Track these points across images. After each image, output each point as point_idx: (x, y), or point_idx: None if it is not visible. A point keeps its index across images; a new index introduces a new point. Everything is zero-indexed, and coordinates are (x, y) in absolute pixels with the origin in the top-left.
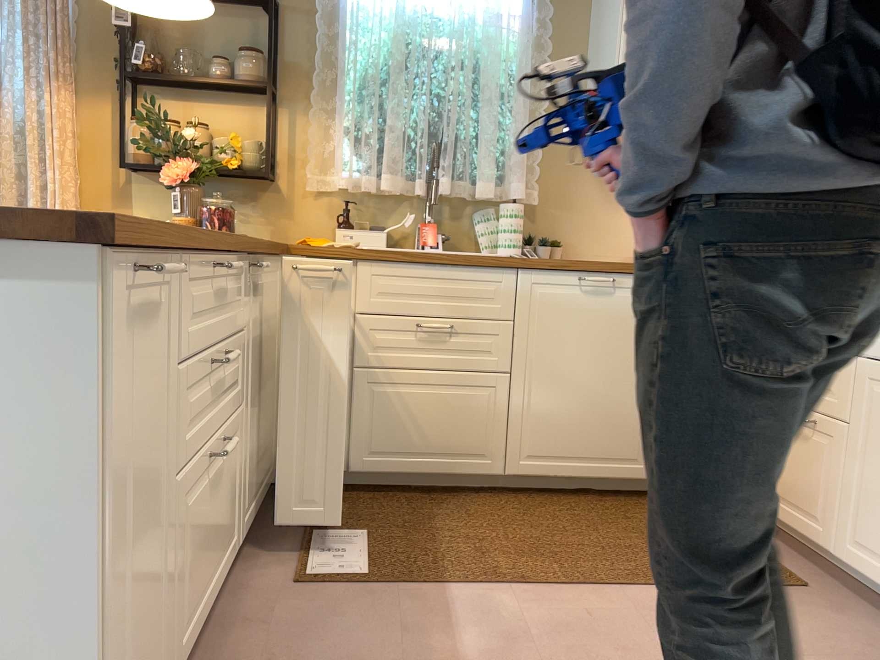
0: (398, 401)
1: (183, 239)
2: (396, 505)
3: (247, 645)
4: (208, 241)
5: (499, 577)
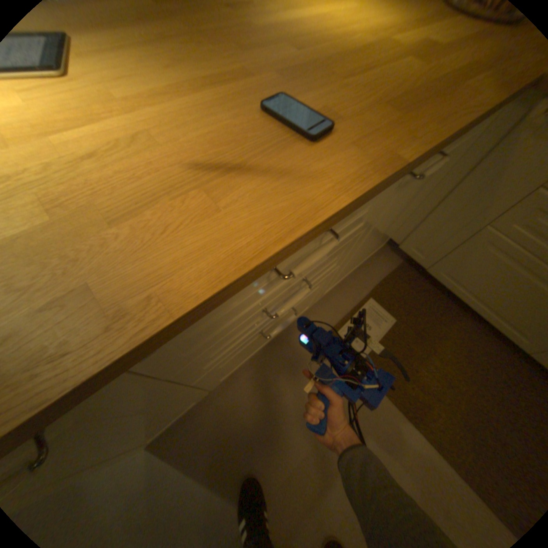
0: (502, 269)
1: (151, 338)
2: (437, 308)
3: (281, 359)
4: (268, 262)
5: (431, 430)
